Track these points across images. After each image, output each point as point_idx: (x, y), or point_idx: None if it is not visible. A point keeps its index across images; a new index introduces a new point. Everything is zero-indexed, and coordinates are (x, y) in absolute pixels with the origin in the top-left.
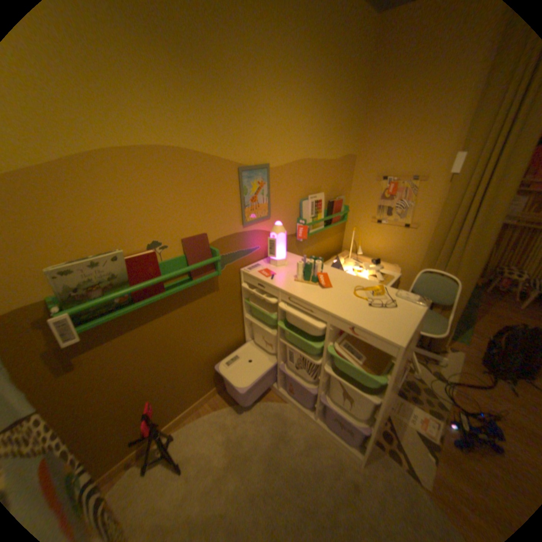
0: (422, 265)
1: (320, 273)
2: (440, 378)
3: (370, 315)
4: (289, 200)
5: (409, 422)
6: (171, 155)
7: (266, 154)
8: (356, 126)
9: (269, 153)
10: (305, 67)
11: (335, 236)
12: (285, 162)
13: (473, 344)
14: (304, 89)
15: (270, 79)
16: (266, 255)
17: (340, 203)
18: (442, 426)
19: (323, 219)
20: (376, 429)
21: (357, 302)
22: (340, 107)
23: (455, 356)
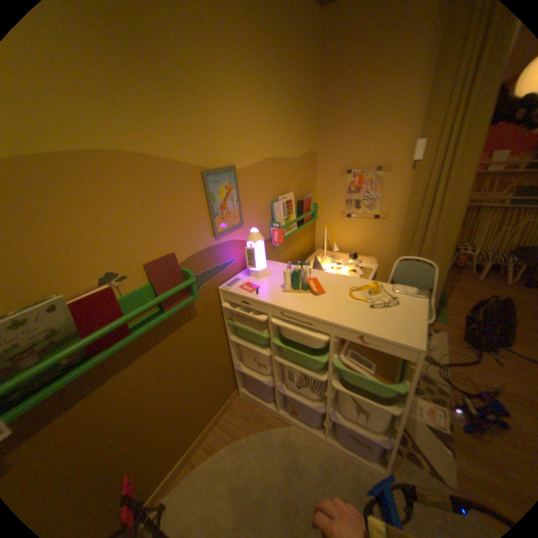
0: (396, 253)
1: (309, 278)
2: (432, 362)
3: (376, 318)
4: (260, 204)
5: (416, 416)
6: (116, 160)
7: (230, 154)
8: (314, 121)
9: (234, 153)
10: (259, 57)
11: (307, 235)
12: (251, 162)
13: (451, 321)
14: (261, 81)
15: (224, 68)
16: (244, 266)
17: (309, 201)
18: (447, 412)
19: (296, 219)
20: (398, 440)
21: (357, 305)
22: (297, 102)
23: (439, 337)
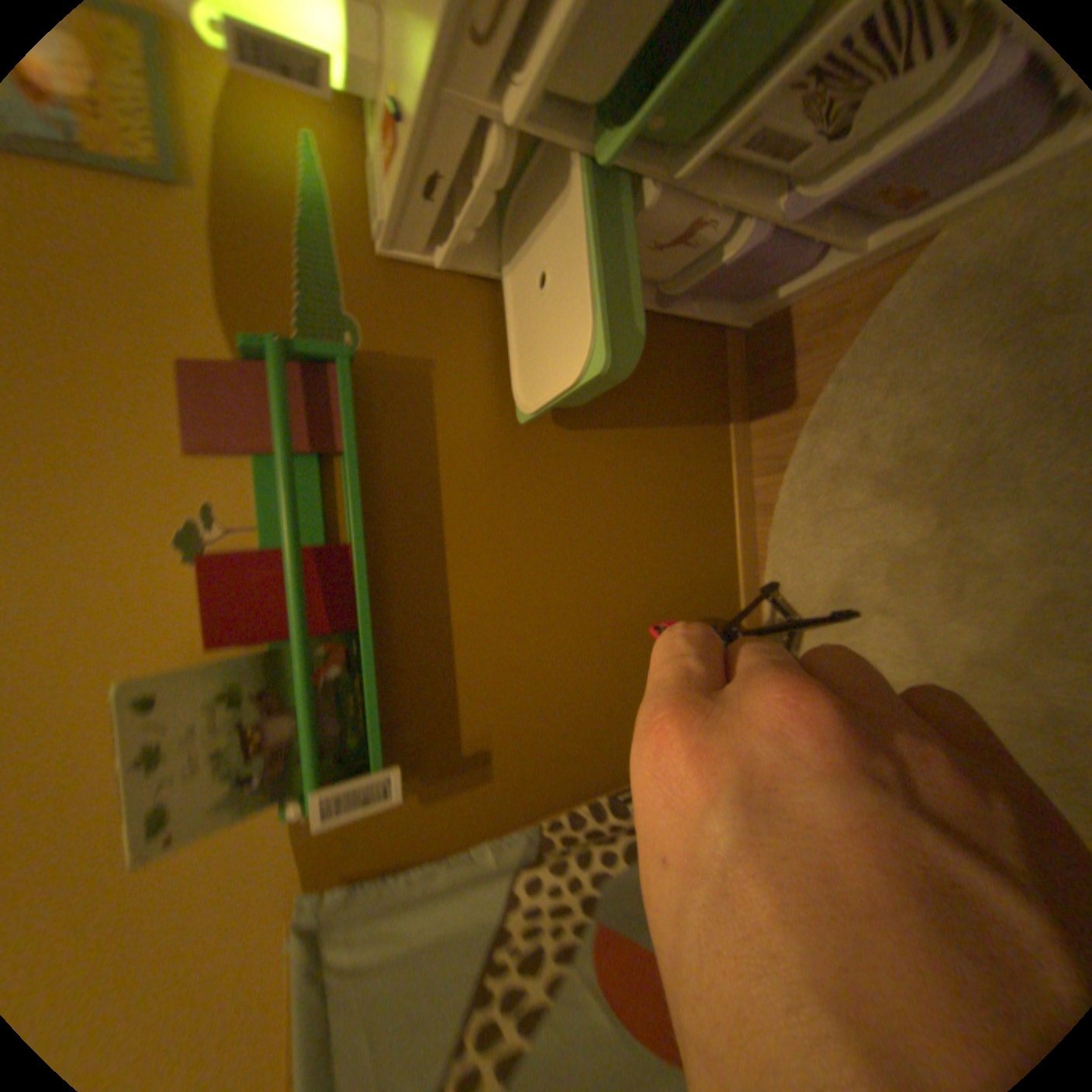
0: None
1: None
2: None
3: None
4: None
5: None
6: None
7: None
8: None
9: None
10: None
11: None
12: None
13: None
14: None
15: None
16: (358, 112)
17: None
18: None
19: None
20: None
21: None
22: None
23: None
